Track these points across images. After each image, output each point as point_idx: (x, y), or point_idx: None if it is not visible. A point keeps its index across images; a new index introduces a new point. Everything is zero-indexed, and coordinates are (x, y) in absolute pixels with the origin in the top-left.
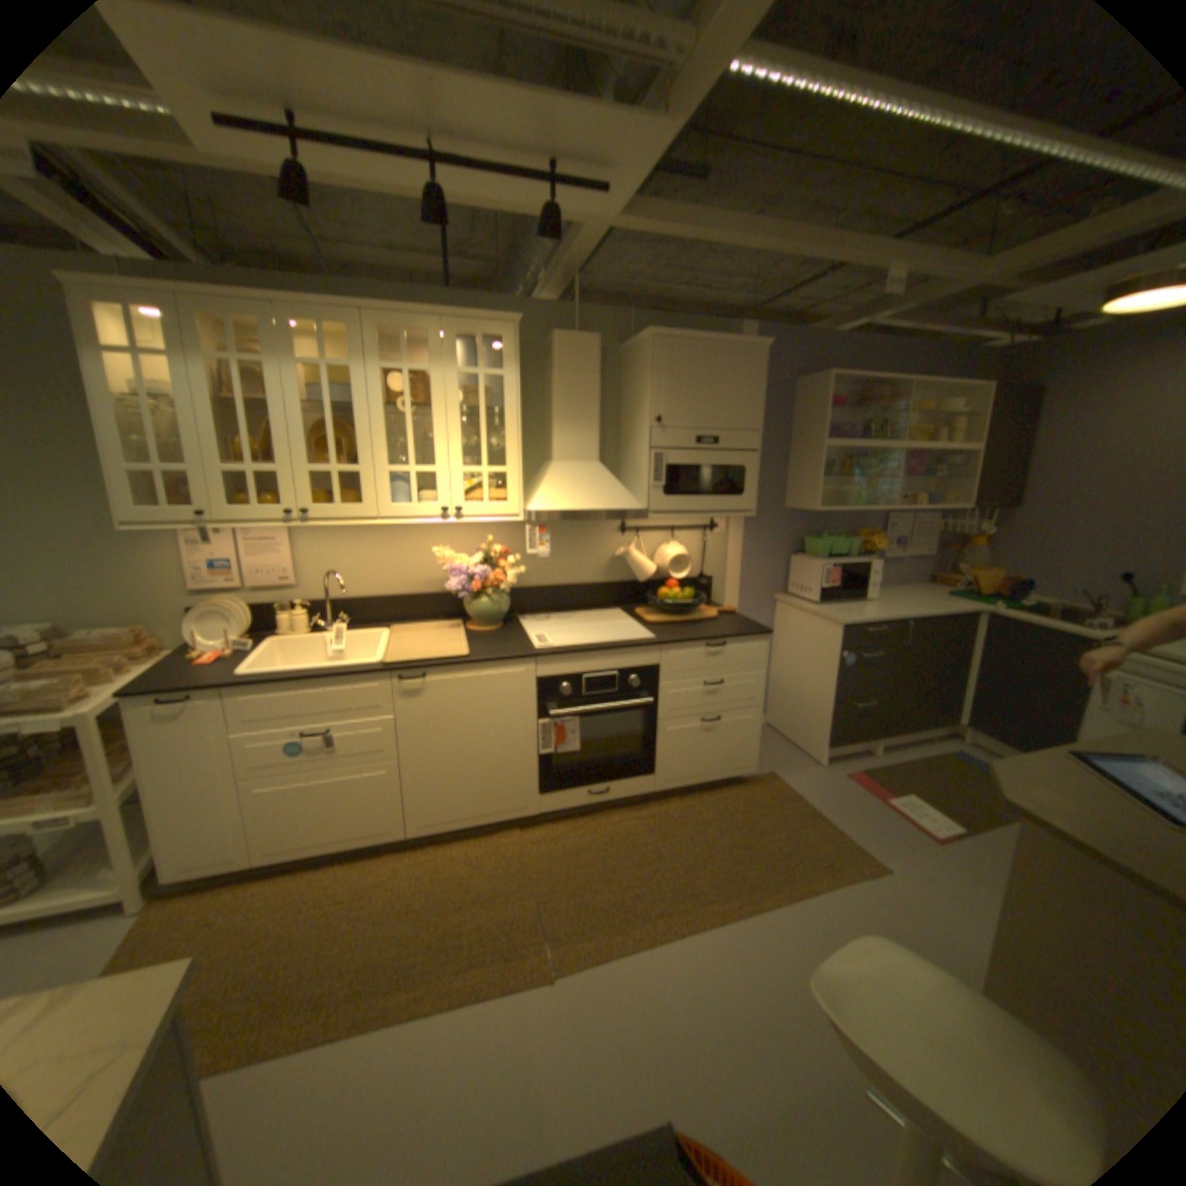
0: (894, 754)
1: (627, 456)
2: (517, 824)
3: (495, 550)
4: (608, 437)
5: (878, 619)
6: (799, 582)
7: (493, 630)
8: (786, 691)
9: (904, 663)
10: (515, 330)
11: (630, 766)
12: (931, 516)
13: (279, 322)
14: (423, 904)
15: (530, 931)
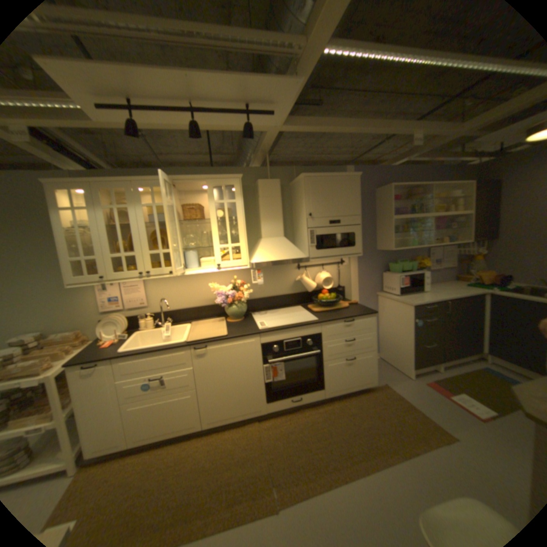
0: (450, 371)
1: (297, 233)
2: (256, 419)
3: (237, 282)
4: (287, 225)
5: (431, 301)
6: (388, 285)
7: (239, 320)
8: (388, 341)
9: (448, 323)
10: (240, 181)
11: (311, 386)
12: (452, 247)
13: (135, 189)
14: (210, 466)
15: (264, 481)
